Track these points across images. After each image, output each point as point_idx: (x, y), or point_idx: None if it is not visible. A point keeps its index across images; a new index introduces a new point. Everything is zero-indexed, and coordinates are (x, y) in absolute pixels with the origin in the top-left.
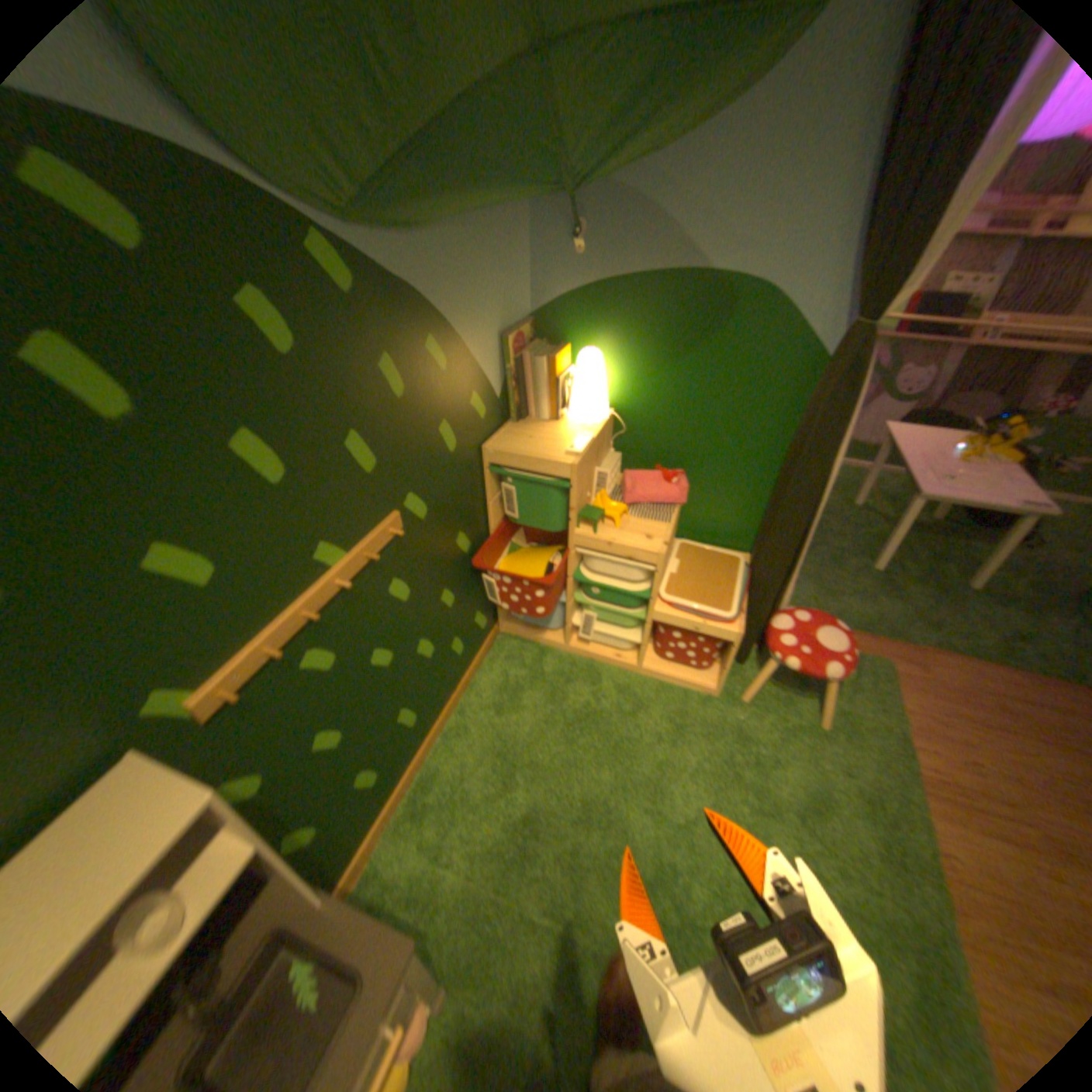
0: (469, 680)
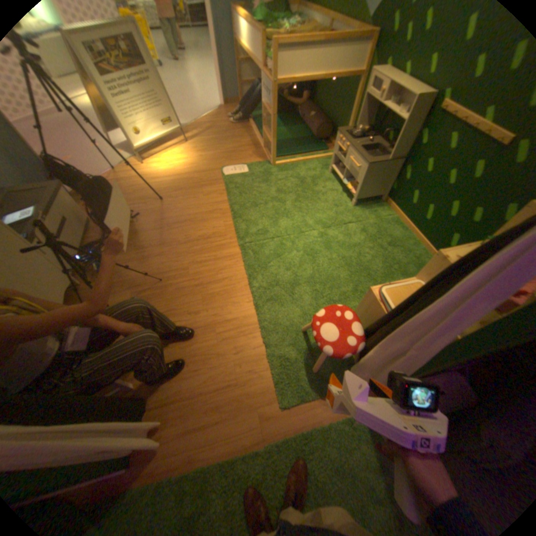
0: None
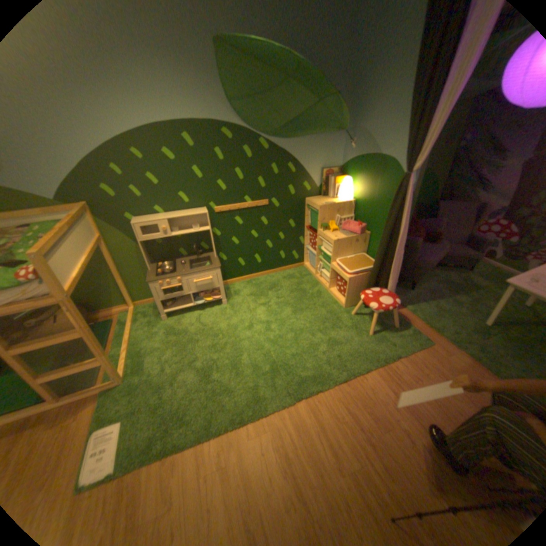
0: (283, 270)
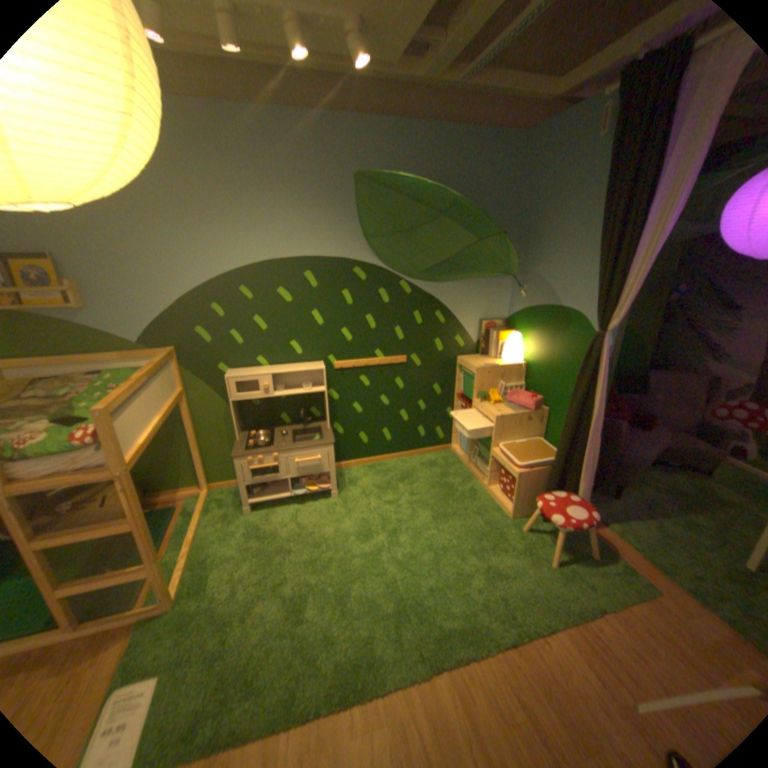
0: (422, 453)
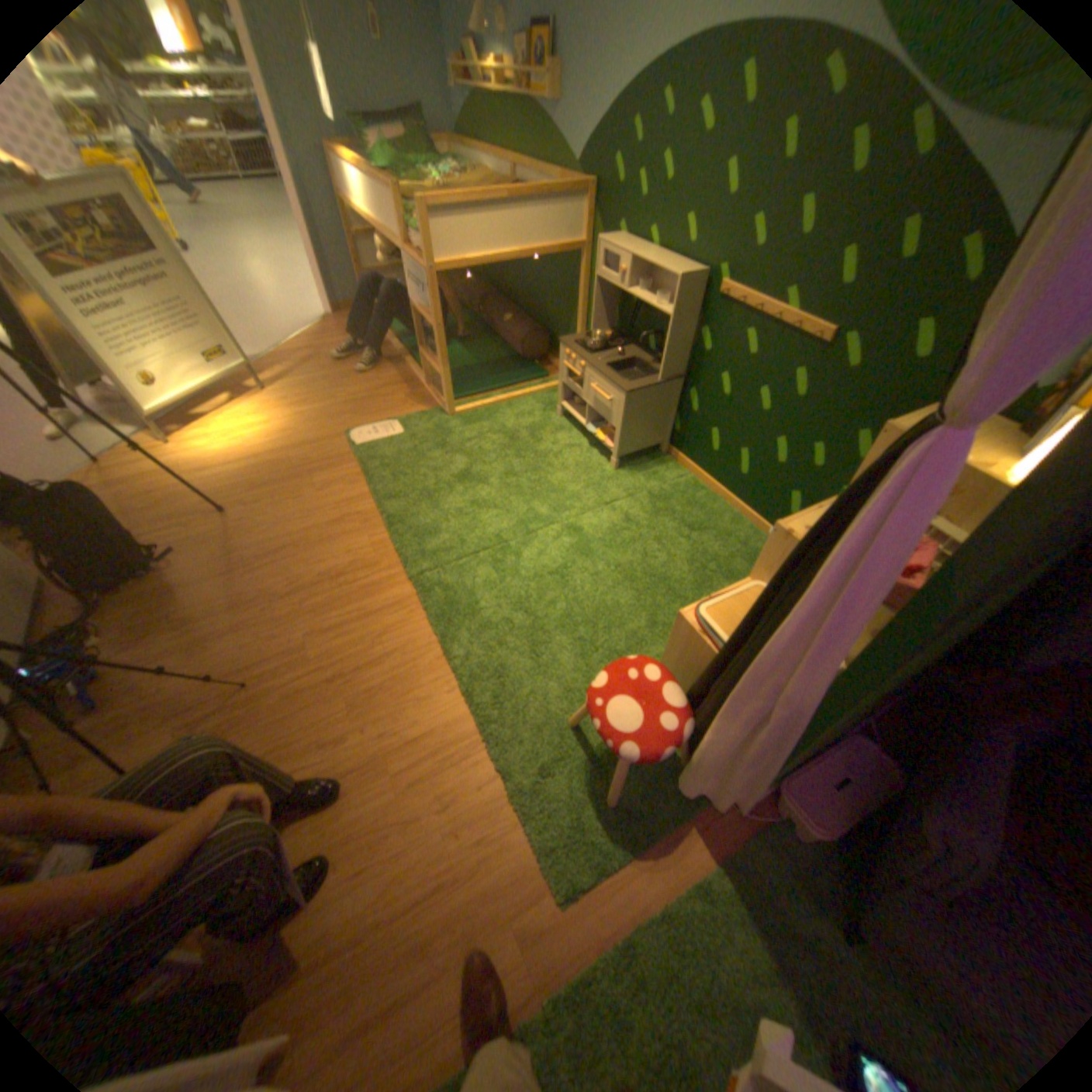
0: None
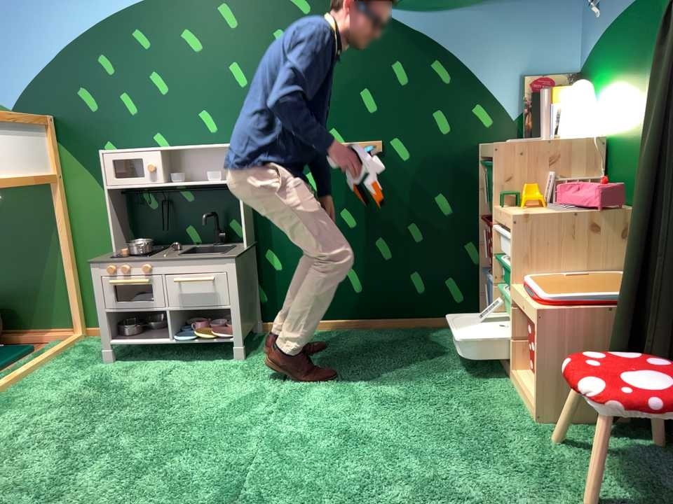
0: (422, 325)
